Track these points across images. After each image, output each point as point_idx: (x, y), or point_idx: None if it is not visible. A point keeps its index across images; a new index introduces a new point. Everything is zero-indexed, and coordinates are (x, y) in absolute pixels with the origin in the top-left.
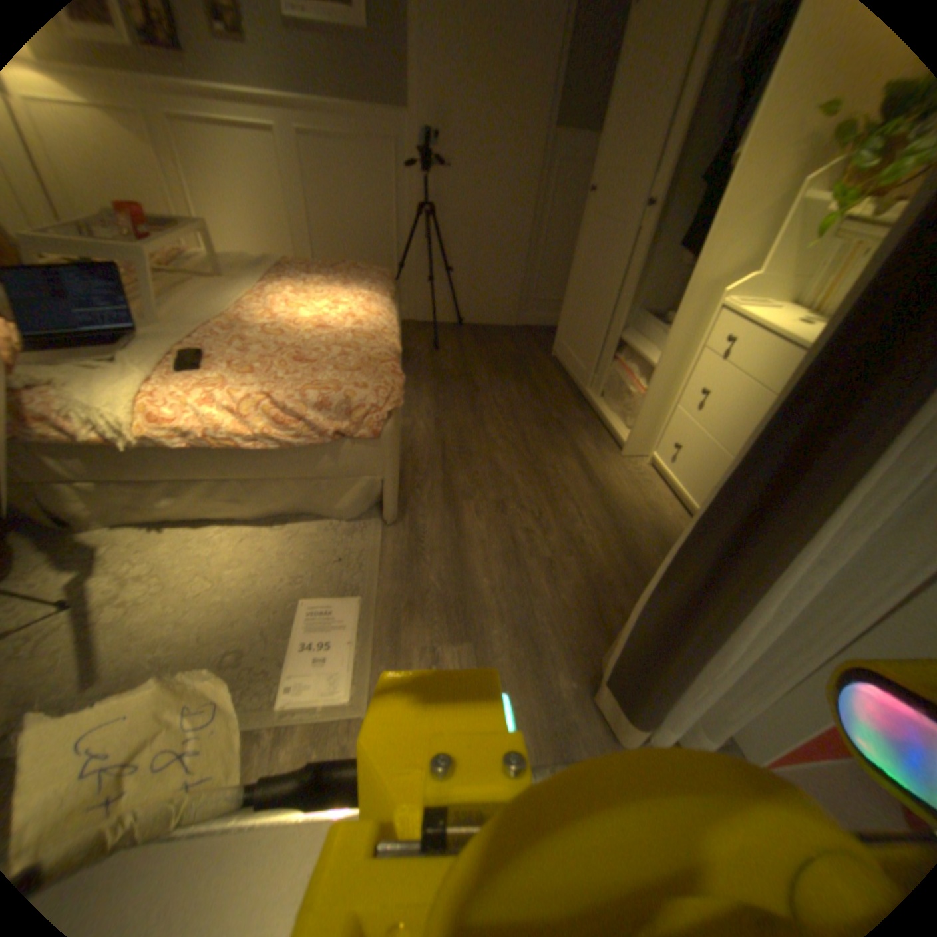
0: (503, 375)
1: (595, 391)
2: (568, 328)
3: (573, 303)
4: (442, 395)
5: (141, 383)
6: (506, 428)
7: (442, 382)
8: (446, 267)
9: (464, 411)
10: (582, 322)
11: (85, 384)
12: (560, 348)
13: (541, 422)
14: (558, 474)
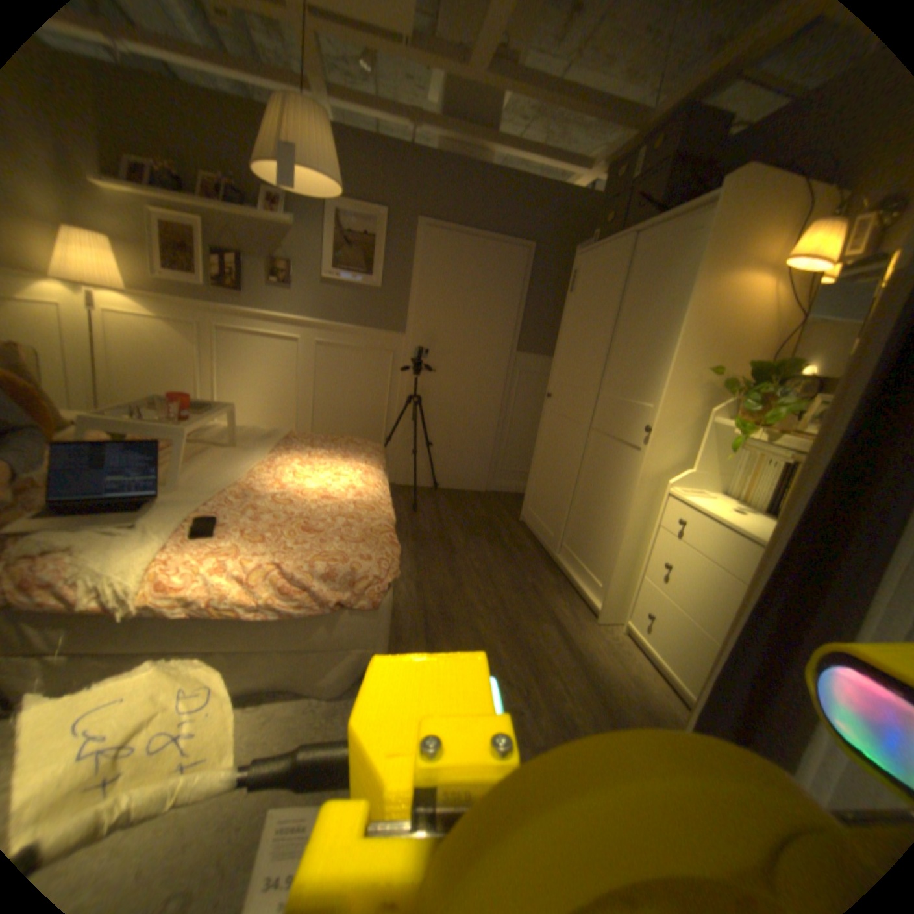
0: (476, 538)
1: (563, 557)
2: (533, 498)
3: (536, 477)
4: (420, 556)
5: (153, 550)
6: (483, 592)
7: (419, 543)
8: (425, 442)
9: (442, 574)
10: (545, 494)
11: (97, 550)
12: (526, 515)
13: (515, 587)
14: (539, 645)
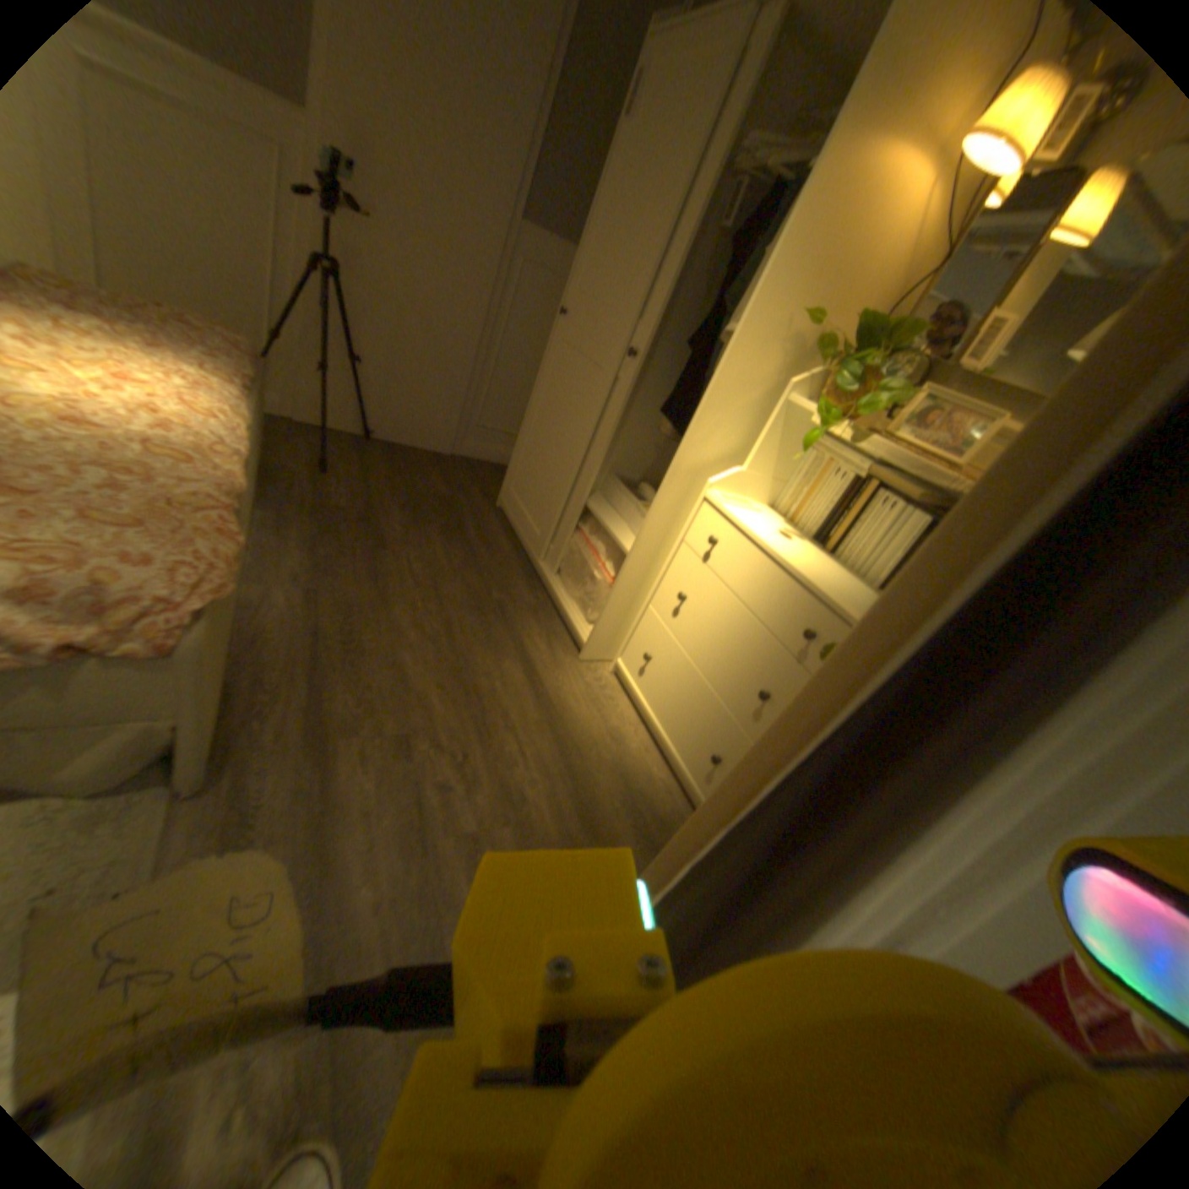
0: (425, 526)
1: (550, 565)
2: (520, 475)
3: (528, 444)
4: (325, 549)
5: None
6: (424, 611)
7: (326, 527)
8: (350, 355)
9: (359, 580)
10: (538, 472)
11: None
12: (507, 499)
13: (475, 605)
14: (495, 688)
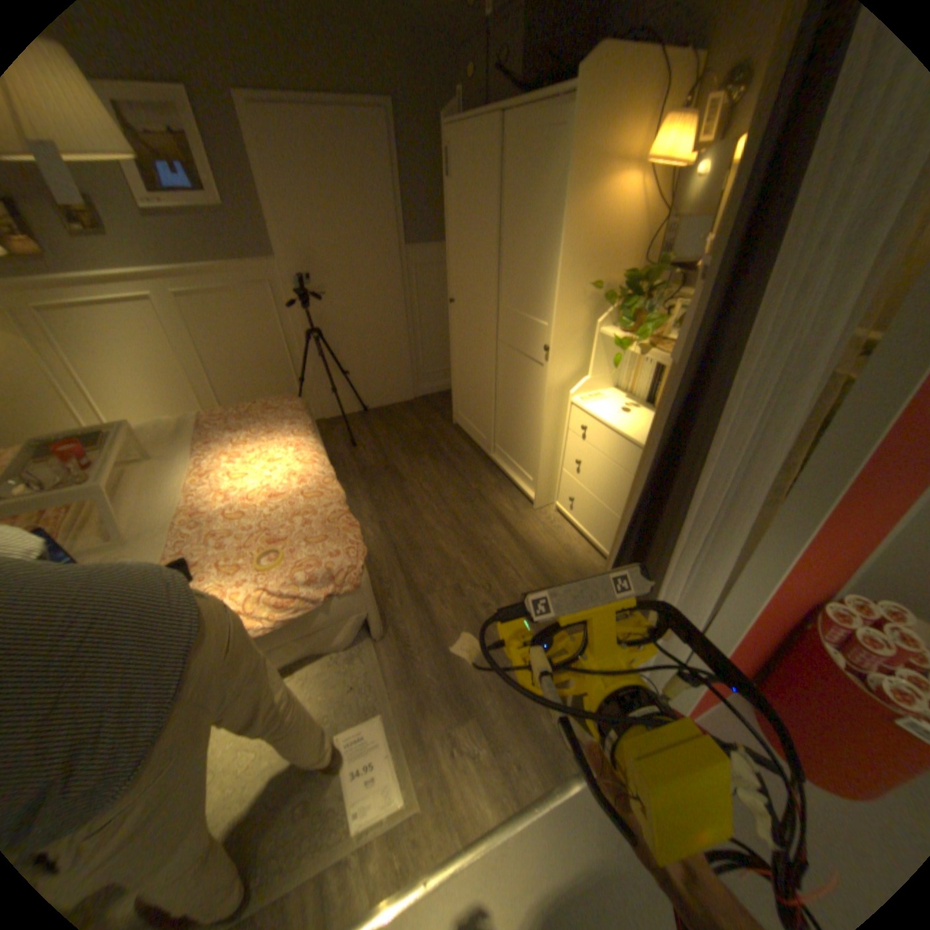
0: (419, 458)
1: (498, 456)
2: (461, 404)
3: (459, 384)
4: (376, 495)
5: None
6: (439, 512)
7: (371, 481)
8: (340, 370)
9: (400, 507)
10: (471, 401)
11: None
12: (458, 419)
13: (464, 498)
14: (492, 544)
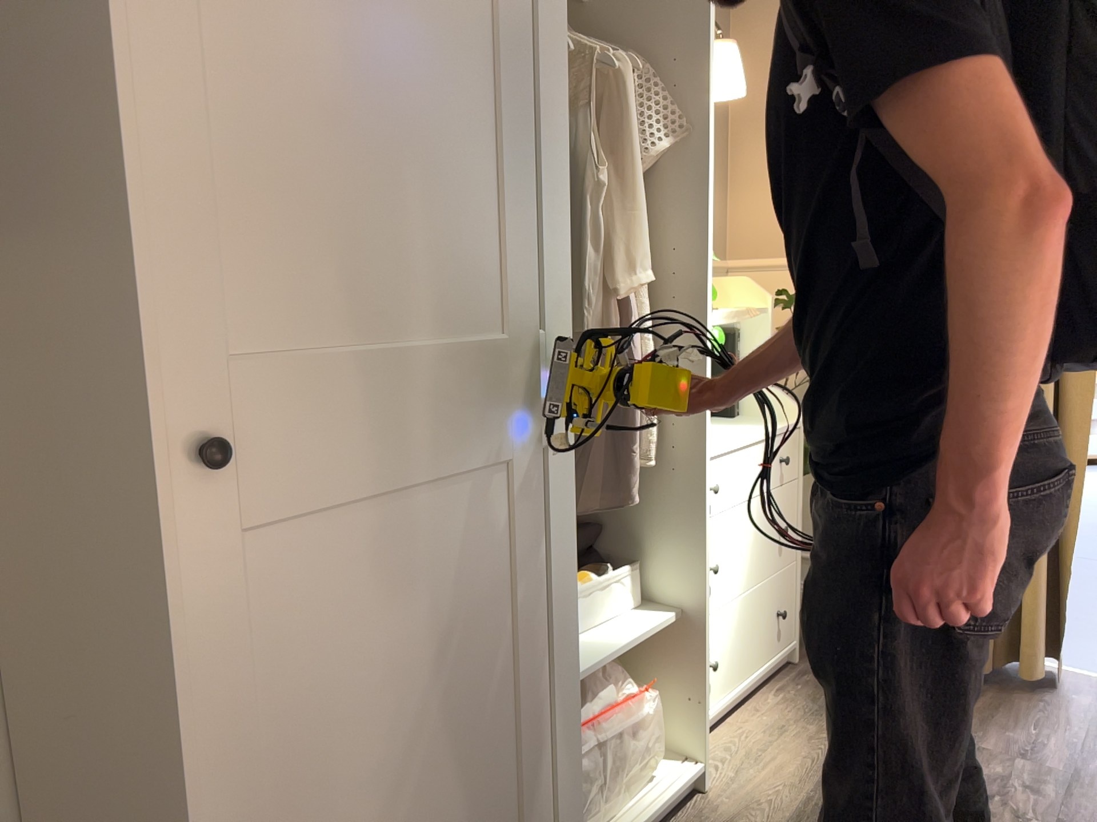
0: None
1: None
2: None
3: None
4: None
5: None
6: None
7: None
8: None
9: None
10: None
11: None
12: None
13: None
14: None
